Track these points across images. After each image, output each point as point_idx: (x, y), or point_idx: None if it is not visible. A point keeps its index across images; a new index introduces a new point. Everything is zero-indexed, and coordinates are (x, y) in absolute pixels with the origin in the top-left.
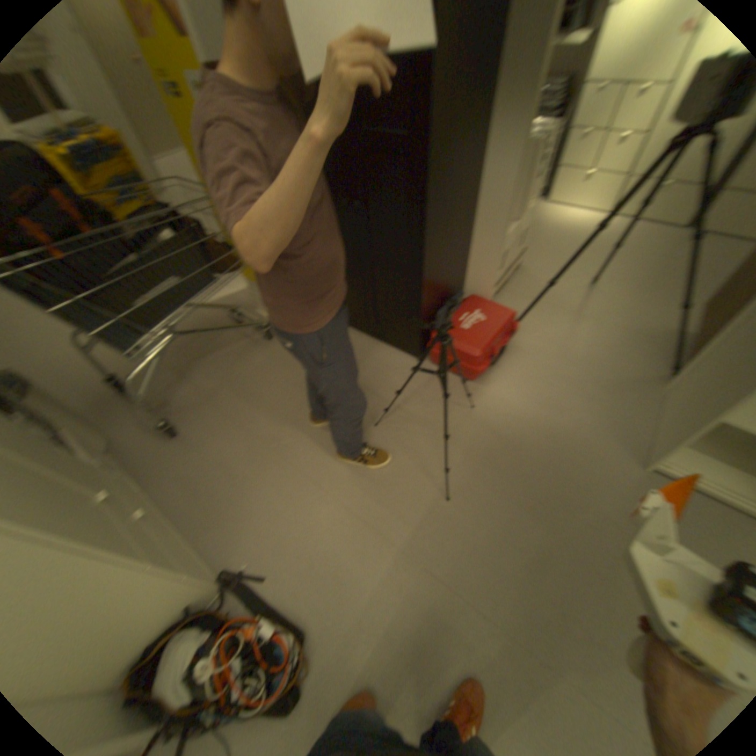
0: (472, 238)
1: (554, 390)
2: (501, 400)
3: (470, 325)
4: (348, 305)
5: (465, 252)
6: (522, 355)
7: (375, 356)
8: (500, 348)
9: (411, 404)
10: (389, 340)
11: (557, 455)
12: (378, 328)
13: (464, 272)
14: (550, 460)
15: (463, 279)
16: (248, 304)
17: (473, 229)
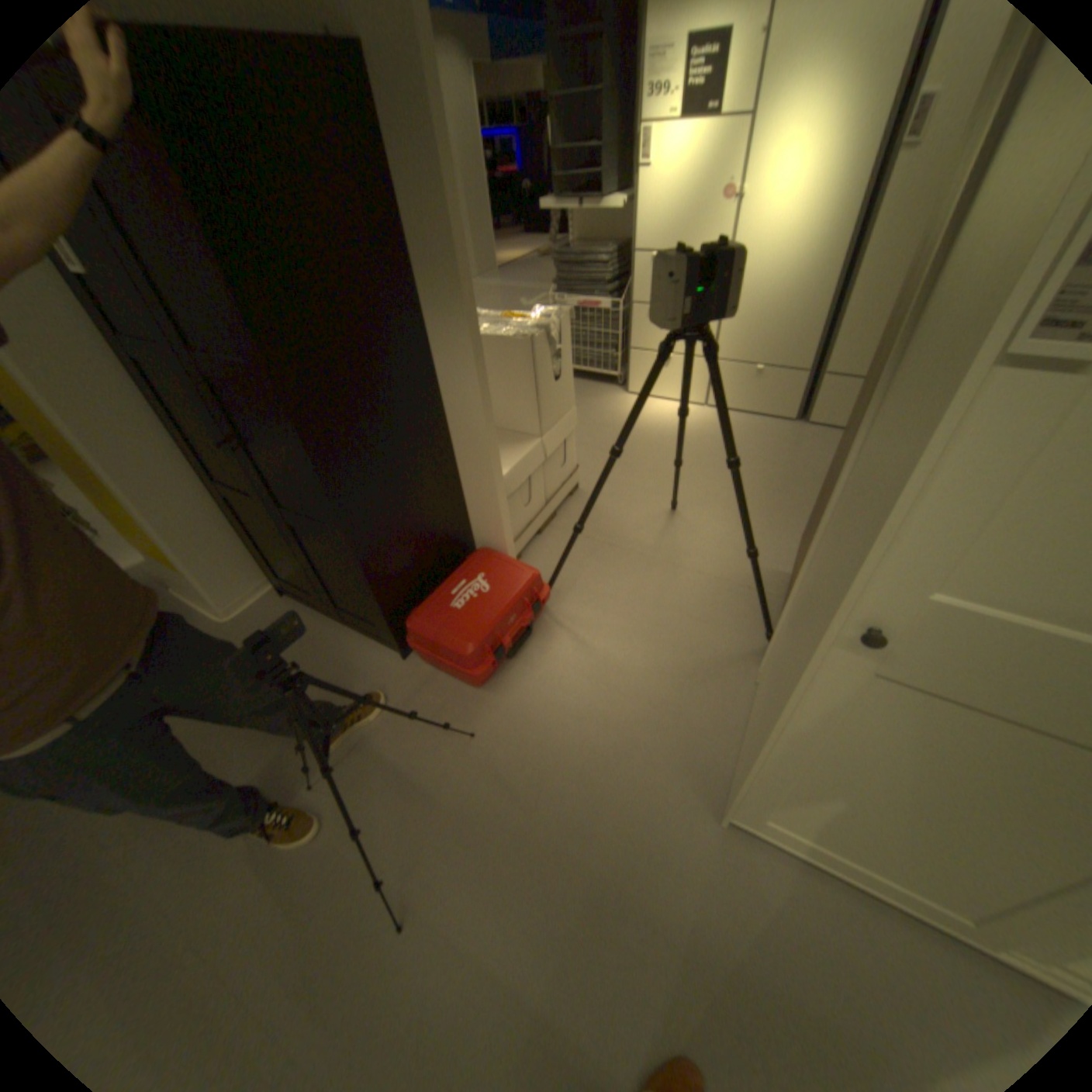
0: (453, 473)
1: (598, 690)
2: (517, 717)
3: (462, 601)
4: (295, 578)
5: (444, 494)
6: (559, 633)
7: (335, 657)
8: (519, 629)
9: (375, 740)
10: (356, 630)
11: (588, 812)
12: (336, 612)
13: (456, 519)
14: (575, 823)
15: (458, 528)
16: (153, 582)
17: (450, 462)
